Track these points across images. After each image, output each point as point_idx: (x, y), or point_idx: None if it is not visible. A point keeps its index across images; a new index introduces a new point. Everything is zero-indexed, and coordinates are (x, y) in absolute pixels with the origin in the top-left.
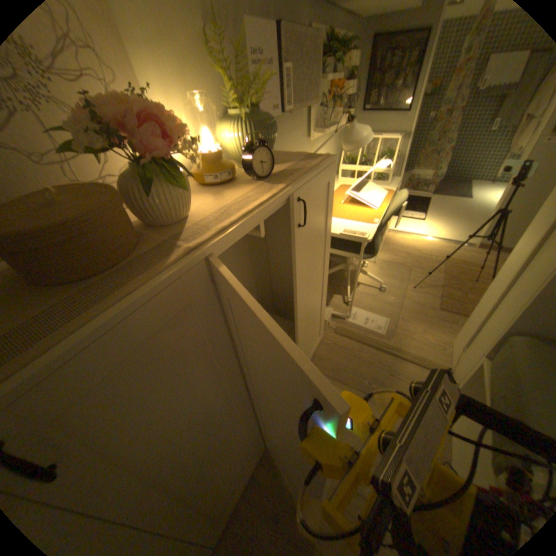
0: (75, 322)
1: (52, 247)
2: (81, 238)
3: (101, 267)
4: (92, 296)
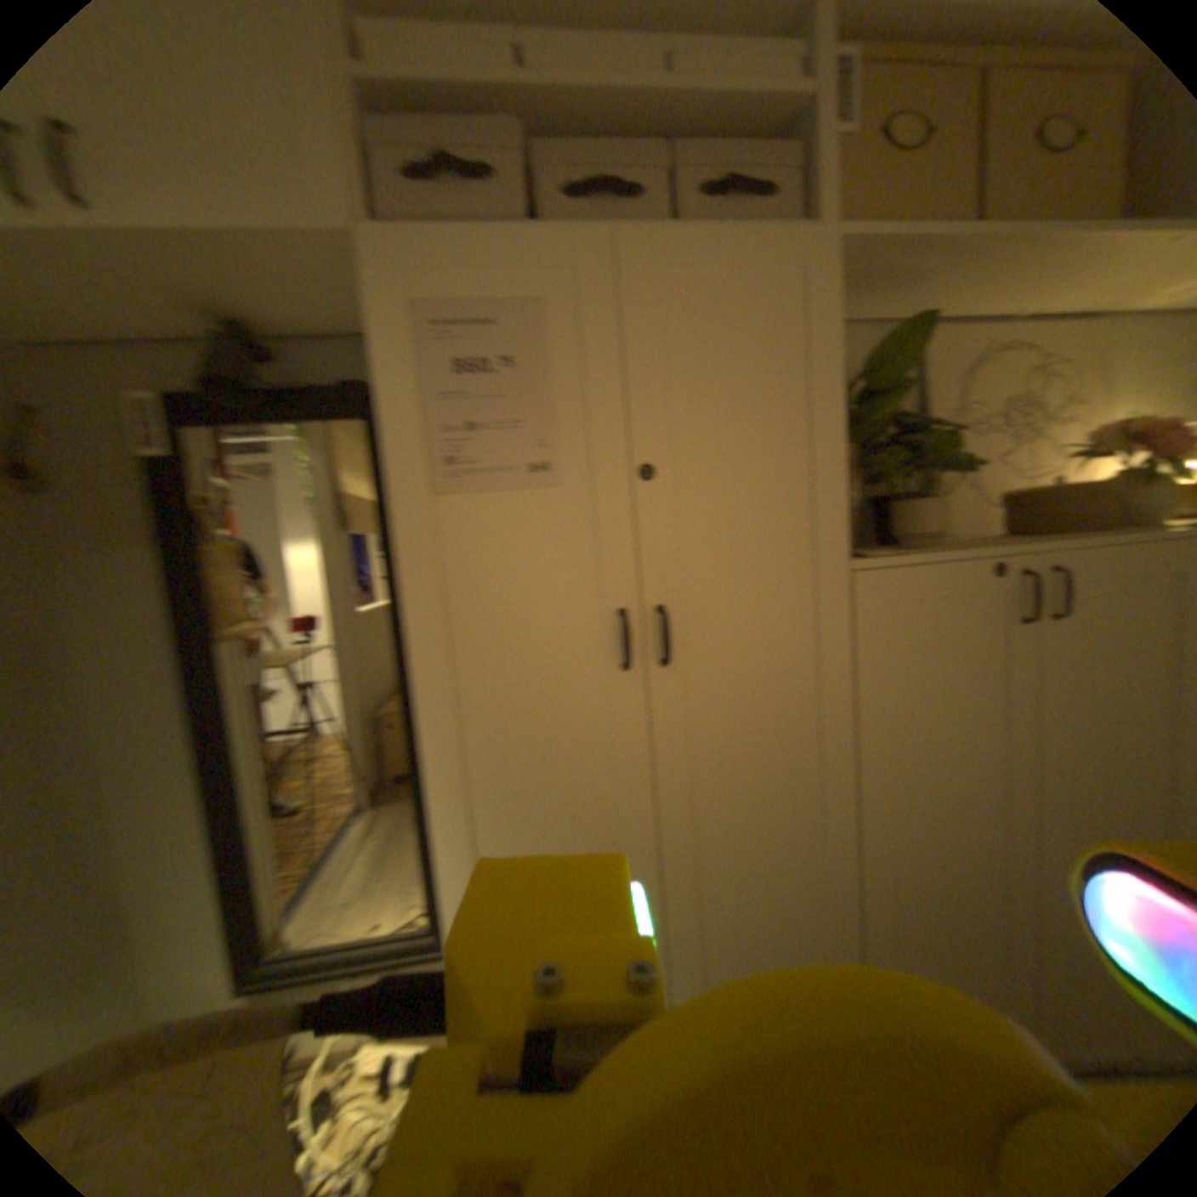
0: (1099, 536)
1: (1073, 503)
2: (1096, 500)
3: (1097, 526)
4: (1098, 535)
